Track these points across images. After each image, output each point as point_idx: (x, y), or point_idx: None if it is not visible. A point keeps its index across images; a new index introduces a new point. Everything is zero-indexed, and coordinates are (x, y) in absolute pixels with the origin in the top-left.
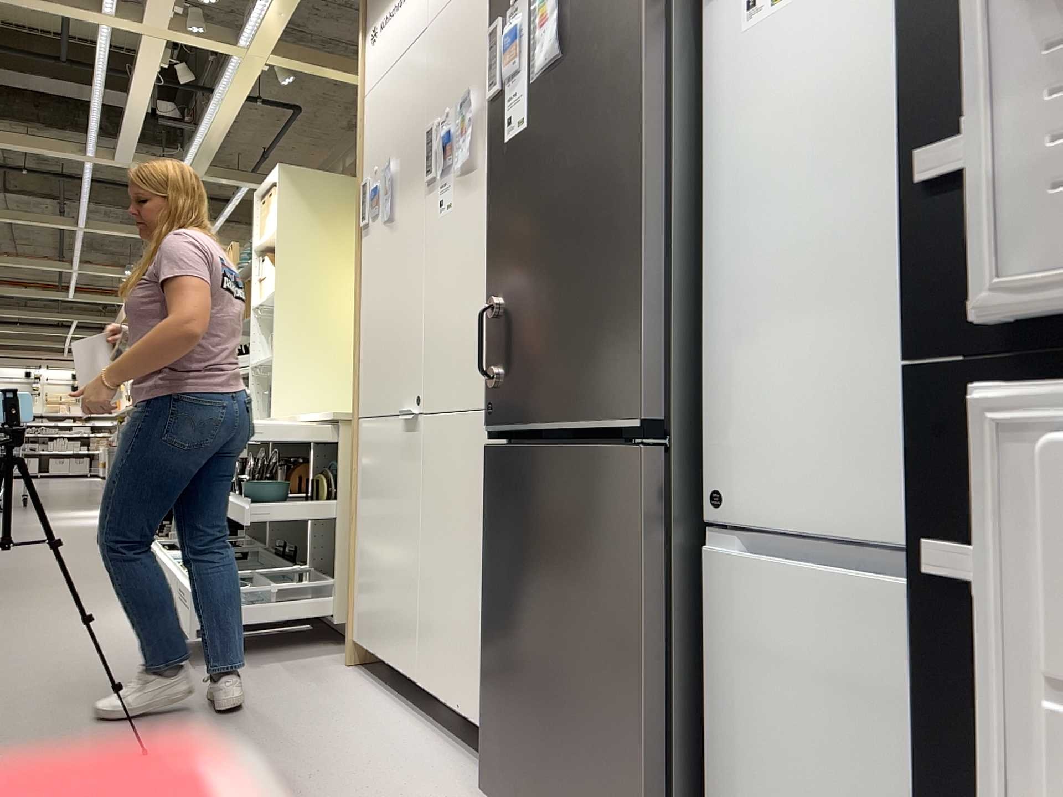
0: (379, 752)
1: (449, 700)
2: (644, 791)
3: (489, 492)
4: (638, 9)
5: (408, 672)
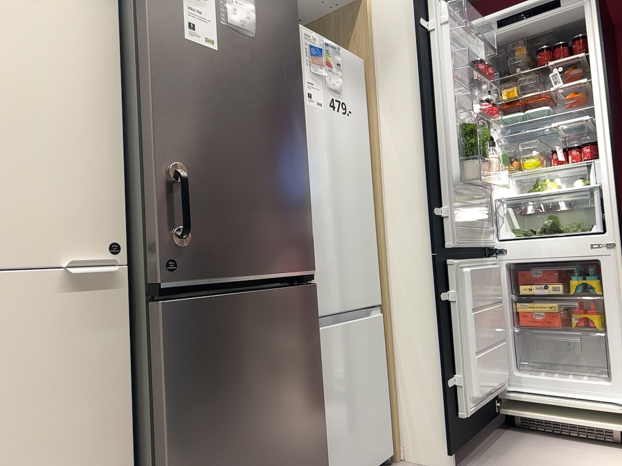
0: None
1: None
2: (319, 458)
3: (171, 343)
4: (298, 62)
5: None
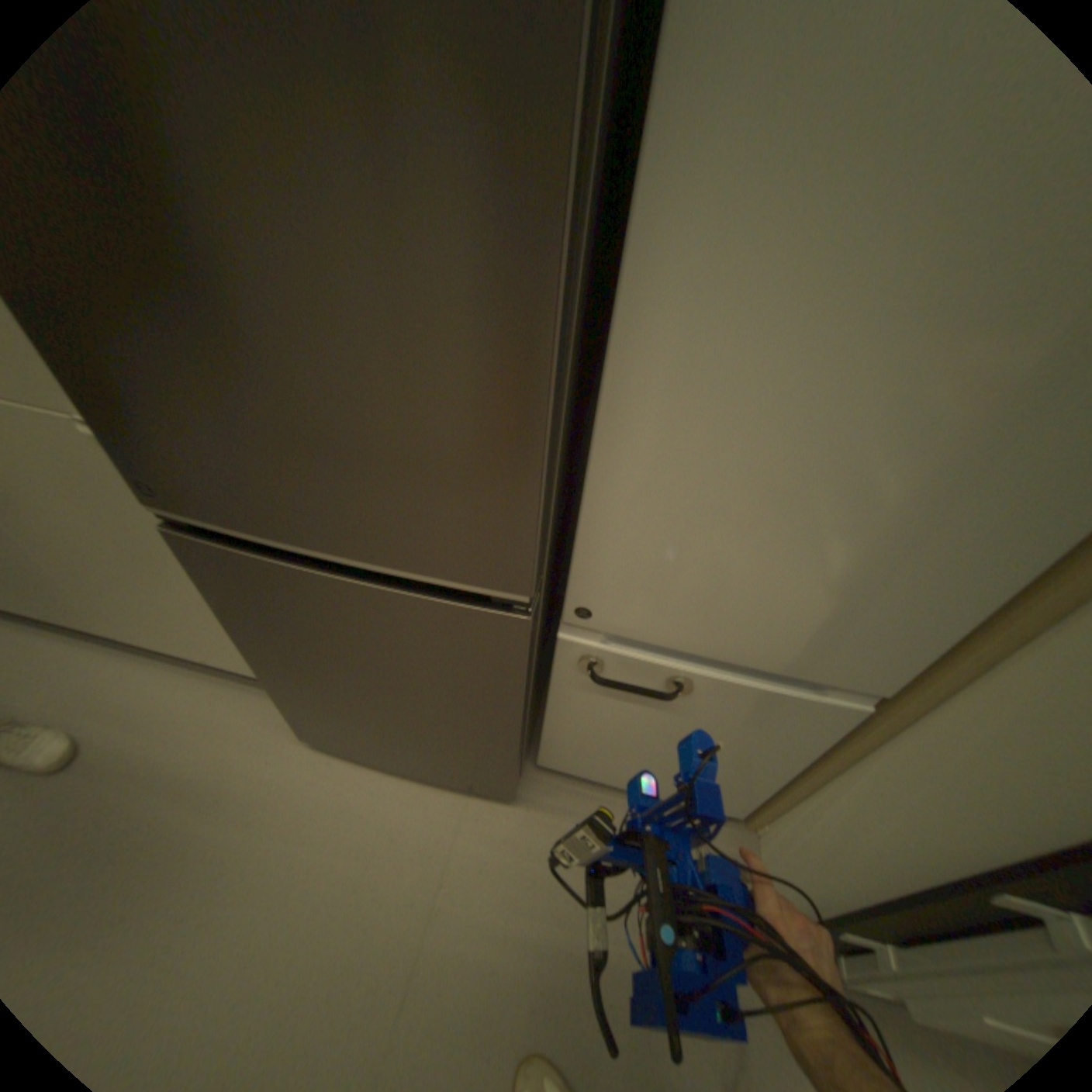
0: (139, 733)
1: (182, 655)
2: (505, 758)
3: (202, 574)
4: None
5: (89, 630)
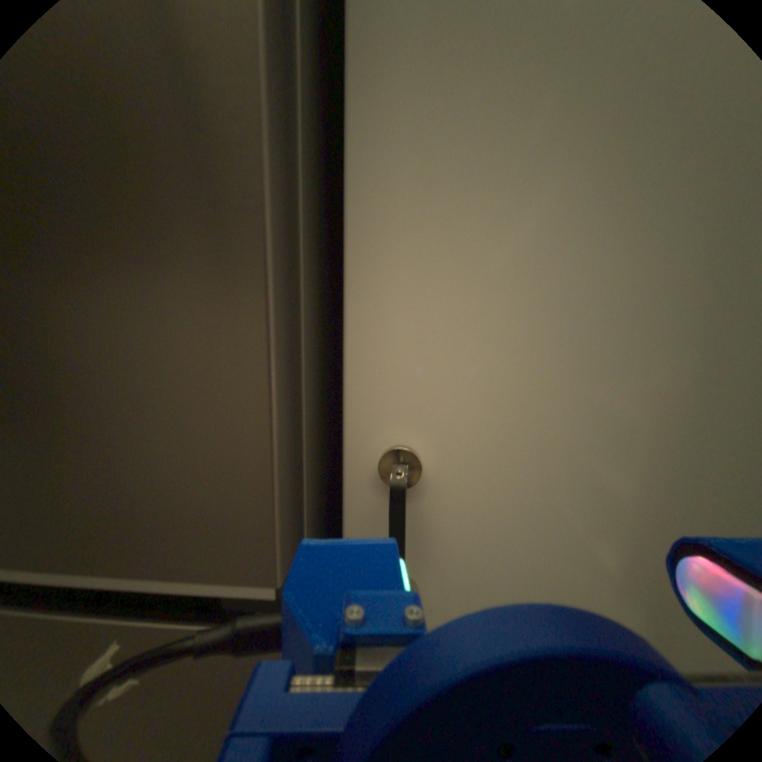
0: None
1: None
2: None
3: None
4: None
5: None
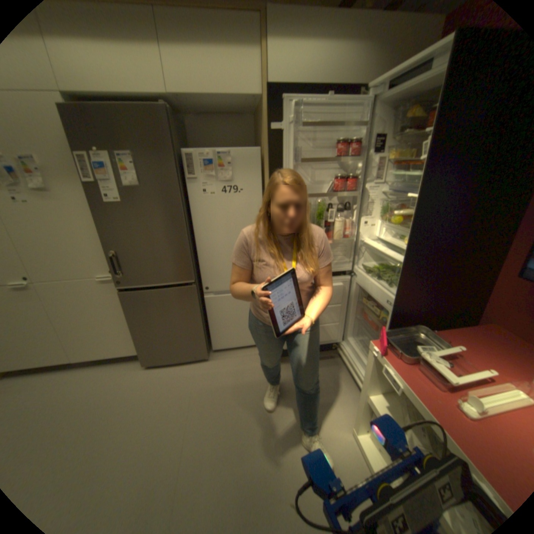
0: (85, 385)
1: (95, 358)
2: (201, 340)
3: (124, 303)
4: (175, 186)
5: (59, 363)
